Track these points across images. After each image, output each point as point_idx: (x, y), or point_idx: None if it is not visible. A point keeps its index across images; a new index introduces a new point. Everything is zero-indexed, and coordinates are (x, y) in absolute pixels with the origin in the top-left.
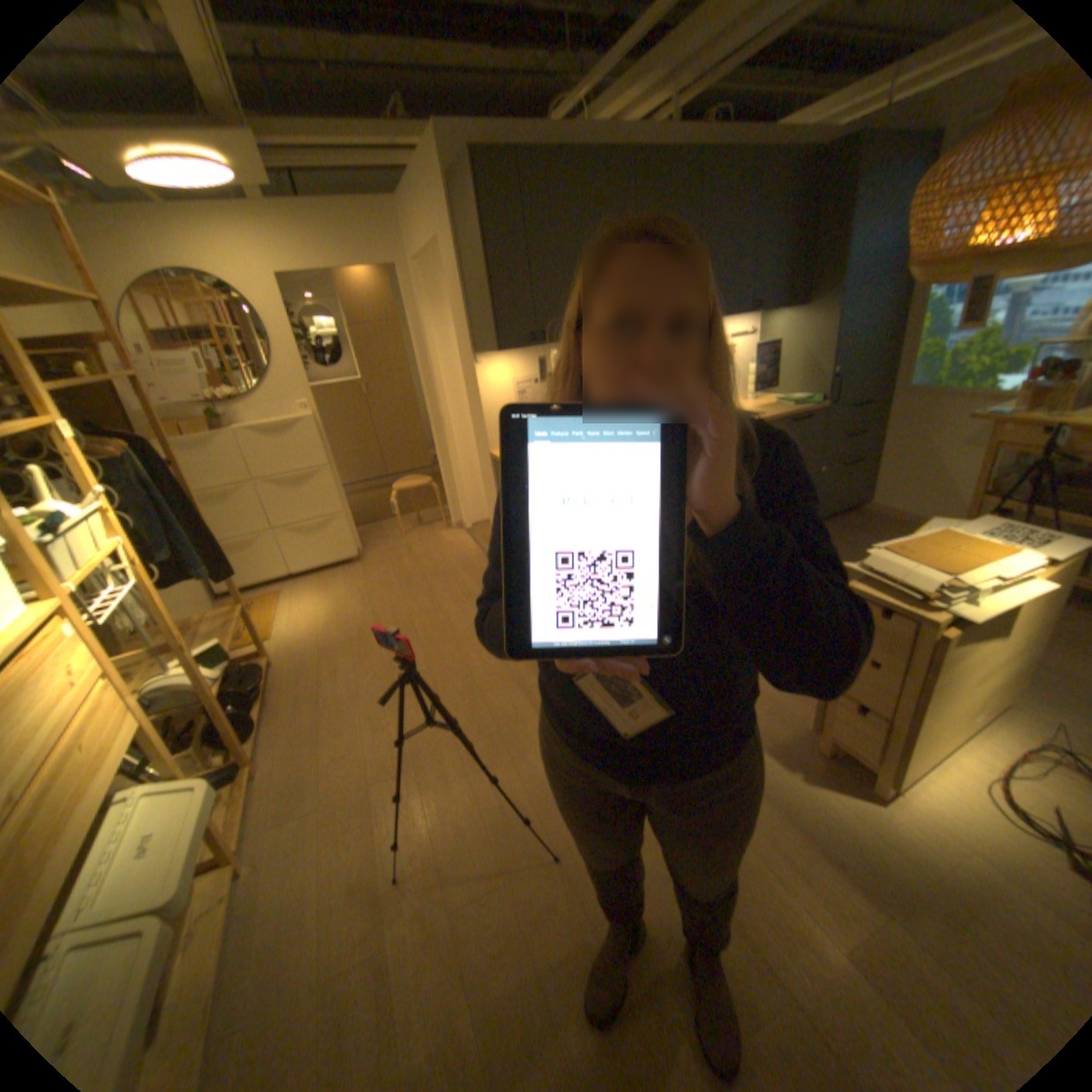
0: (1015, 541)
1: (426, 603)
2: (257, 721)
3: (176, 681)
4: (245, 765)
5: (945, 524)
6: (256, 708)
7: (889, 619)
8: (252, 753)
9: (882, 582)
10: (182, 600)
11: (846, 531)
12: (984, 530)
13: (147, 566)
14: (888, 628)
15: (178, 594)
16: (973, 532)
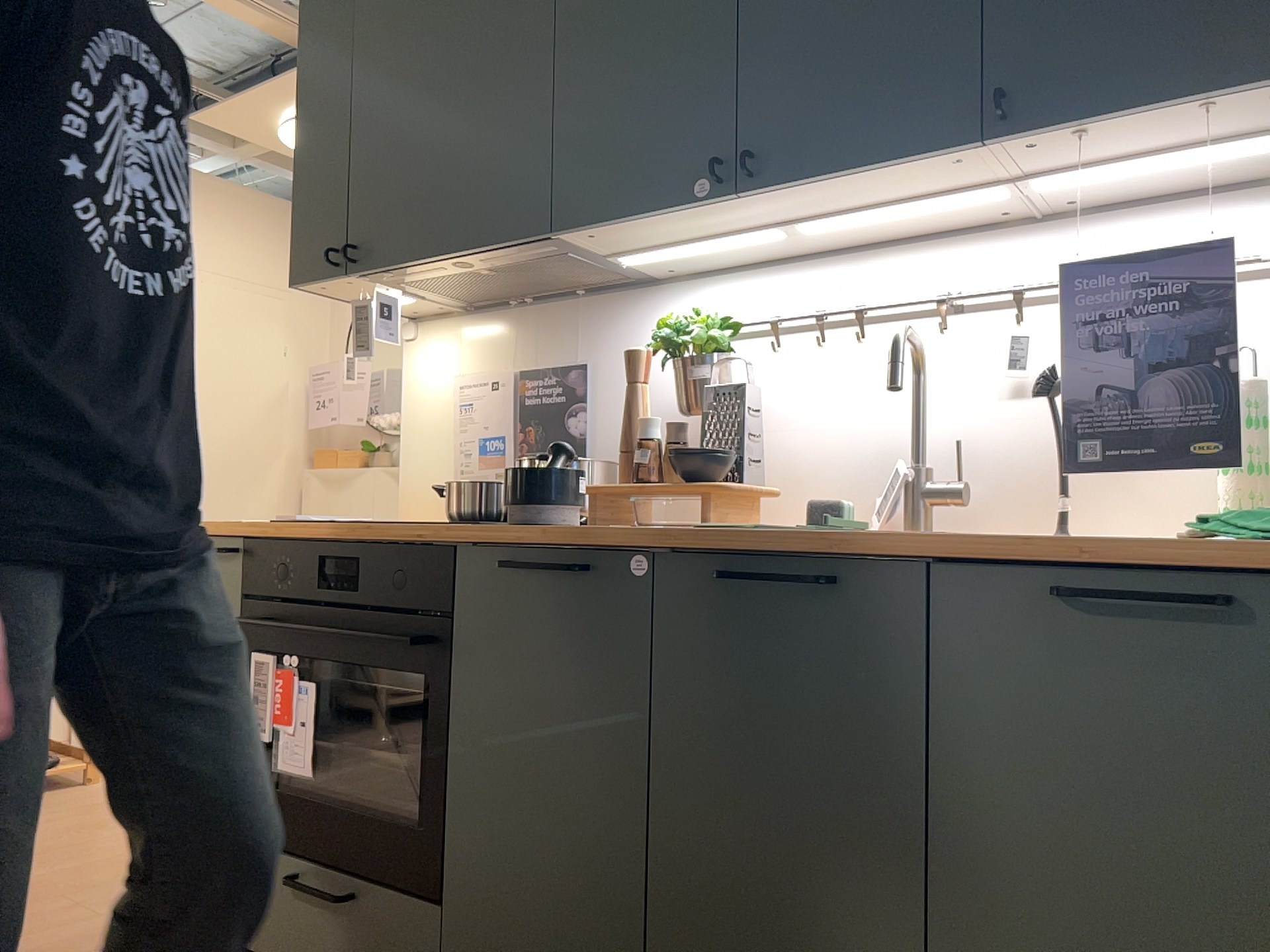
0: None
1: None
2: None
3: None
4: None
5: None
6: None
7: None
8: None
9: None
10: None
11: None
12: None
13: None
14: None
15: None
16: None
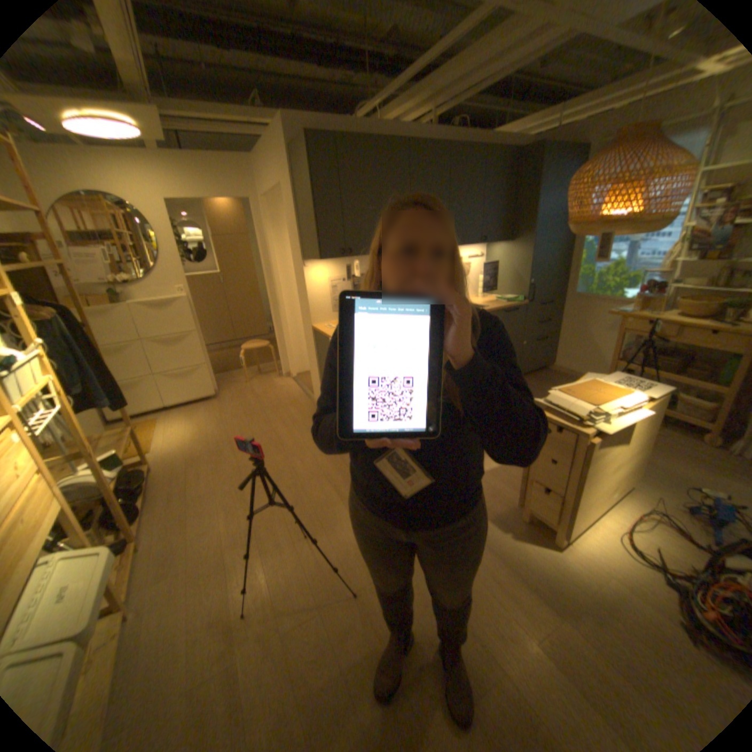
0: (632, 387)
1: (265, 426)
2: (140, 510)
3: (83, 480)
4: (132, 540)
5: (594, 377)
6: (140, 500)
7: (561, 433)
8: (136, 532)
9: (557, 410)
10: (83, 424)
11: (539, 382)
12: (615, 380)
13: (66, 397)
14: (561, 438)
15: (80, 419)
16: (609, 382)
